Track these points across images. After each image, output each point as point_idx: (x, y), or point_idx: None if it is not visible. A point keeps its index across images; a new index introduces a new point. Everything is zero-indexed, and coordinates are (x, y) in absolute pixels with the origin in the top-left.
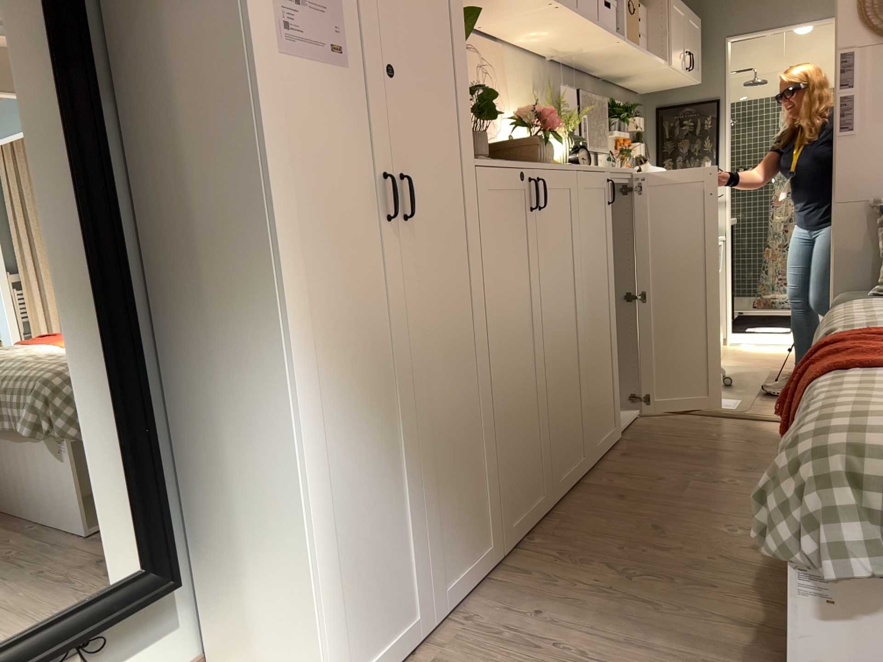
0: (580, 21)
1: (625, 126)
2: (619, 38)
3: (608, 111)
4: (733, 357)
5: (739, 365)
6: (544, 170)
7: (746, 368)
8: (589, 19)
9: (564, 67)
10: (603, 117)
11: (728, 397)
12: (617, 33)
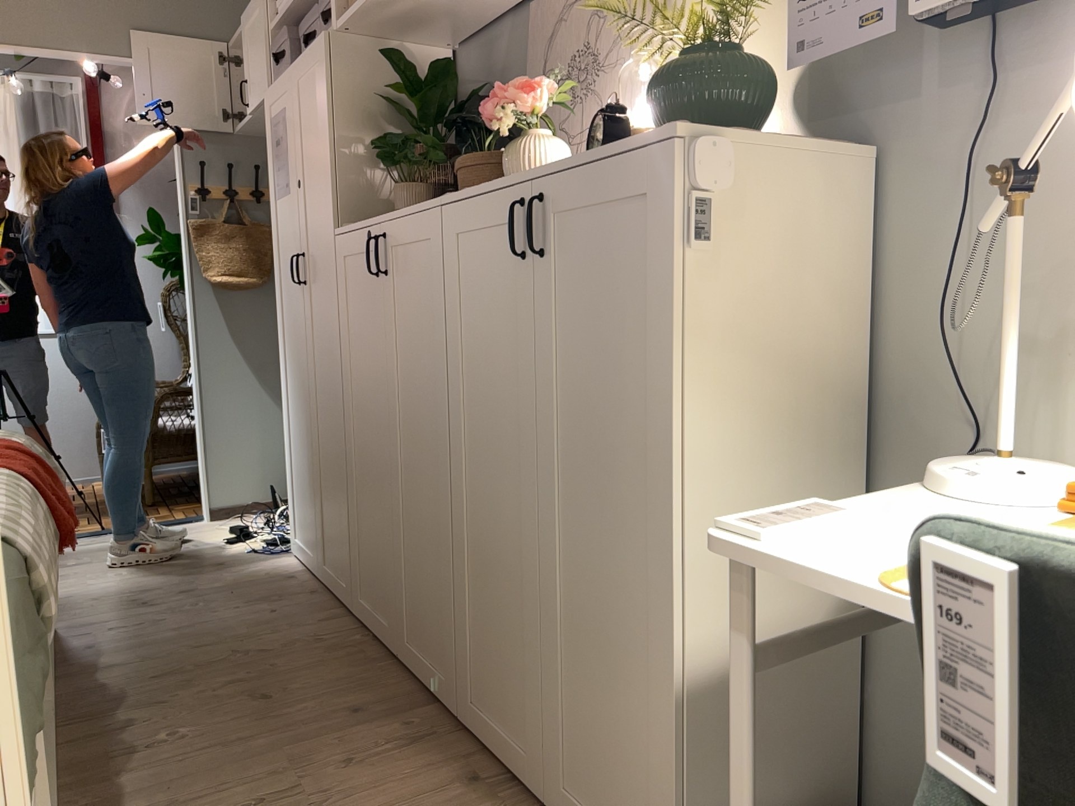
0: None
1: None
2: None
3: None
4: None
5: None
6: (390, 222)
7: None
8: None
9: None
10: None
11: None
12: None
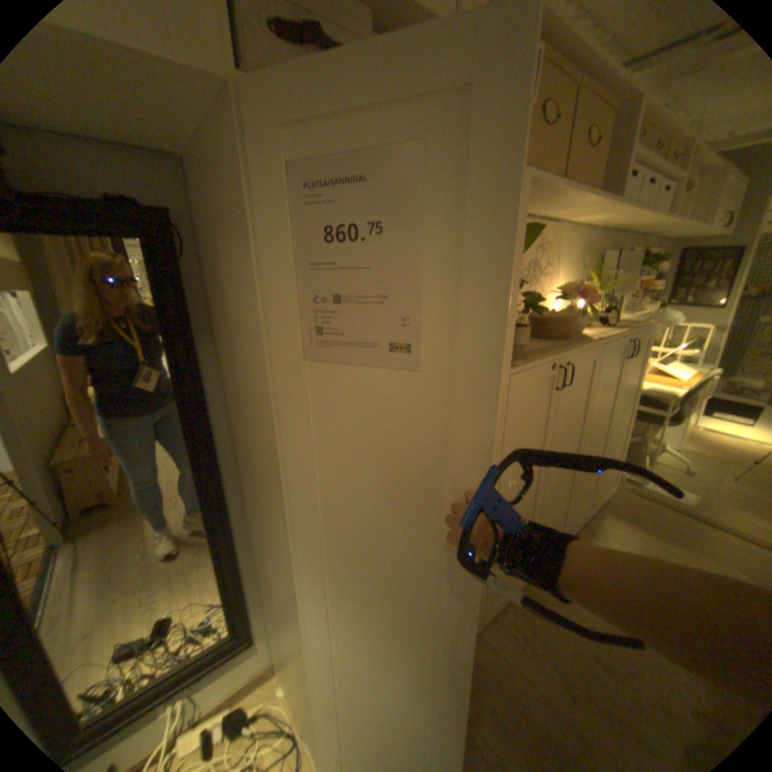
0: (639, 211)
1: (653, 268)
2: (672, 217)
3: (642, 259)
4: (698, 445)
5: (702, 455)
6: (575, 355)
7: (708, 461)
8: (648, 209)
9: (613, 231)
10: (636, 265)
11: (688, 490)
12: (671, 214)
